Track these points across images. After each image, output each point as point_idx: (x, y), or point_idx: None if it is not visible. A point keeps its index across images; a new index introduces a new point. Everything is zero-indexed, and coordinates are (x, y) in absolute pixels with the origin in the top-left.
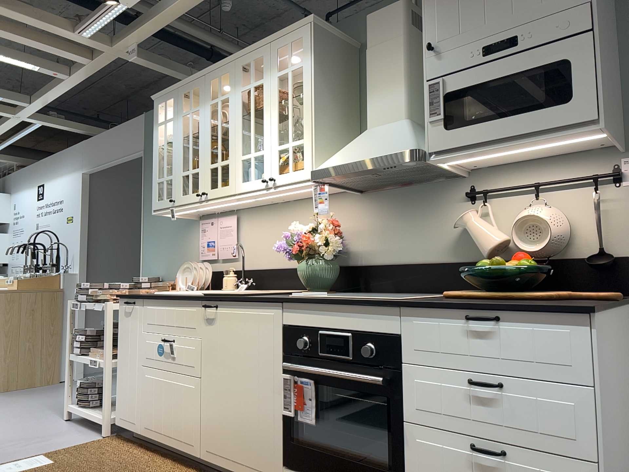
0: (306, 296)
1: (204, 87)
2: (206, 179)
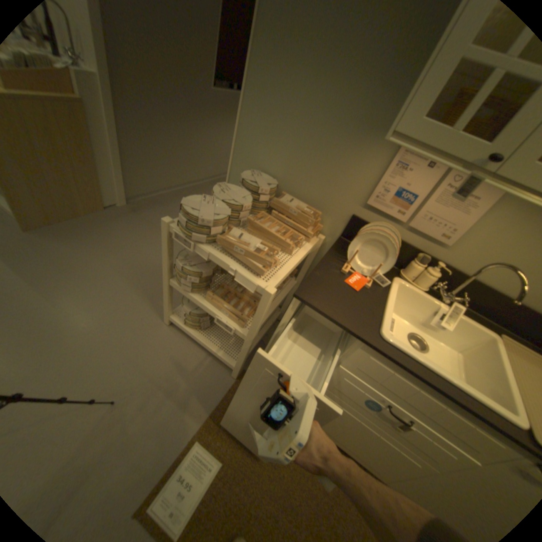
0: None
1: None
2: None
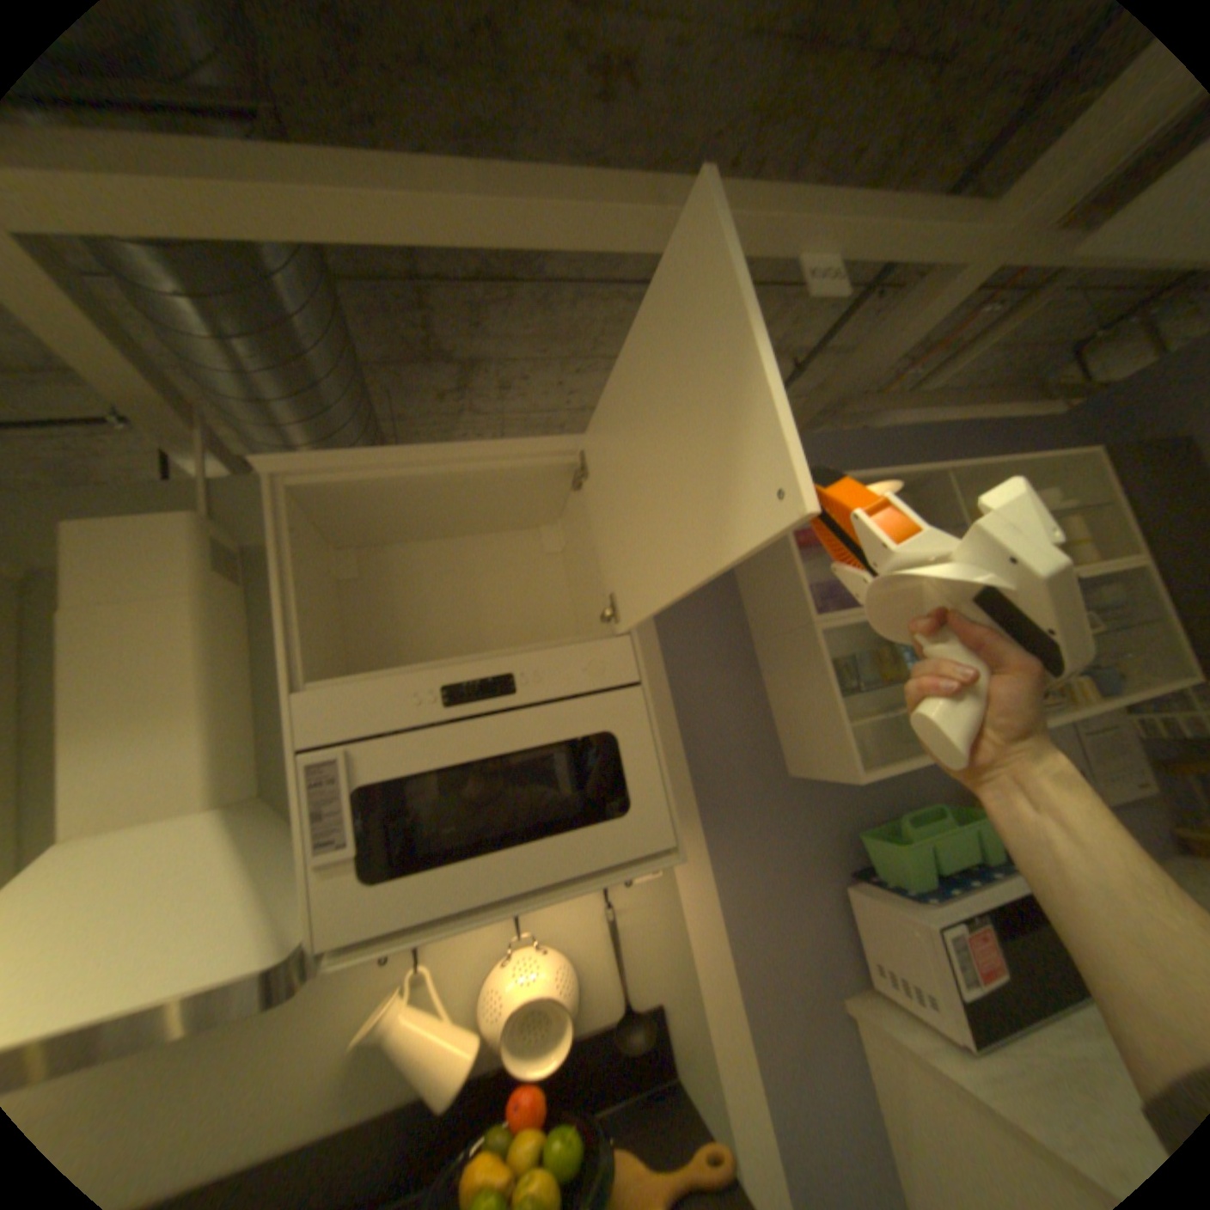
0: None
1: None
2: None
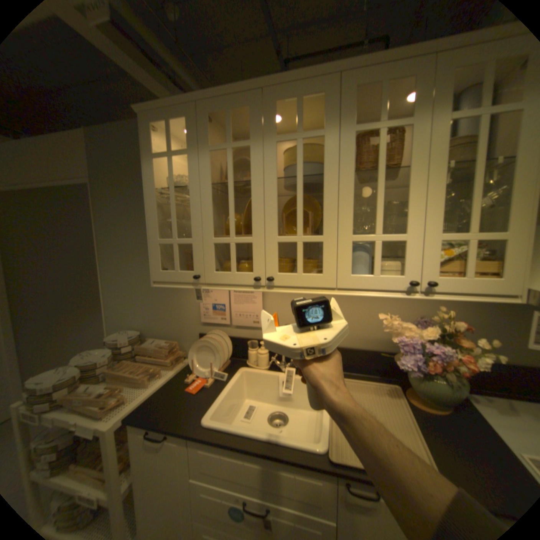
0: None
1: (261, 107)
2: (272, 257)
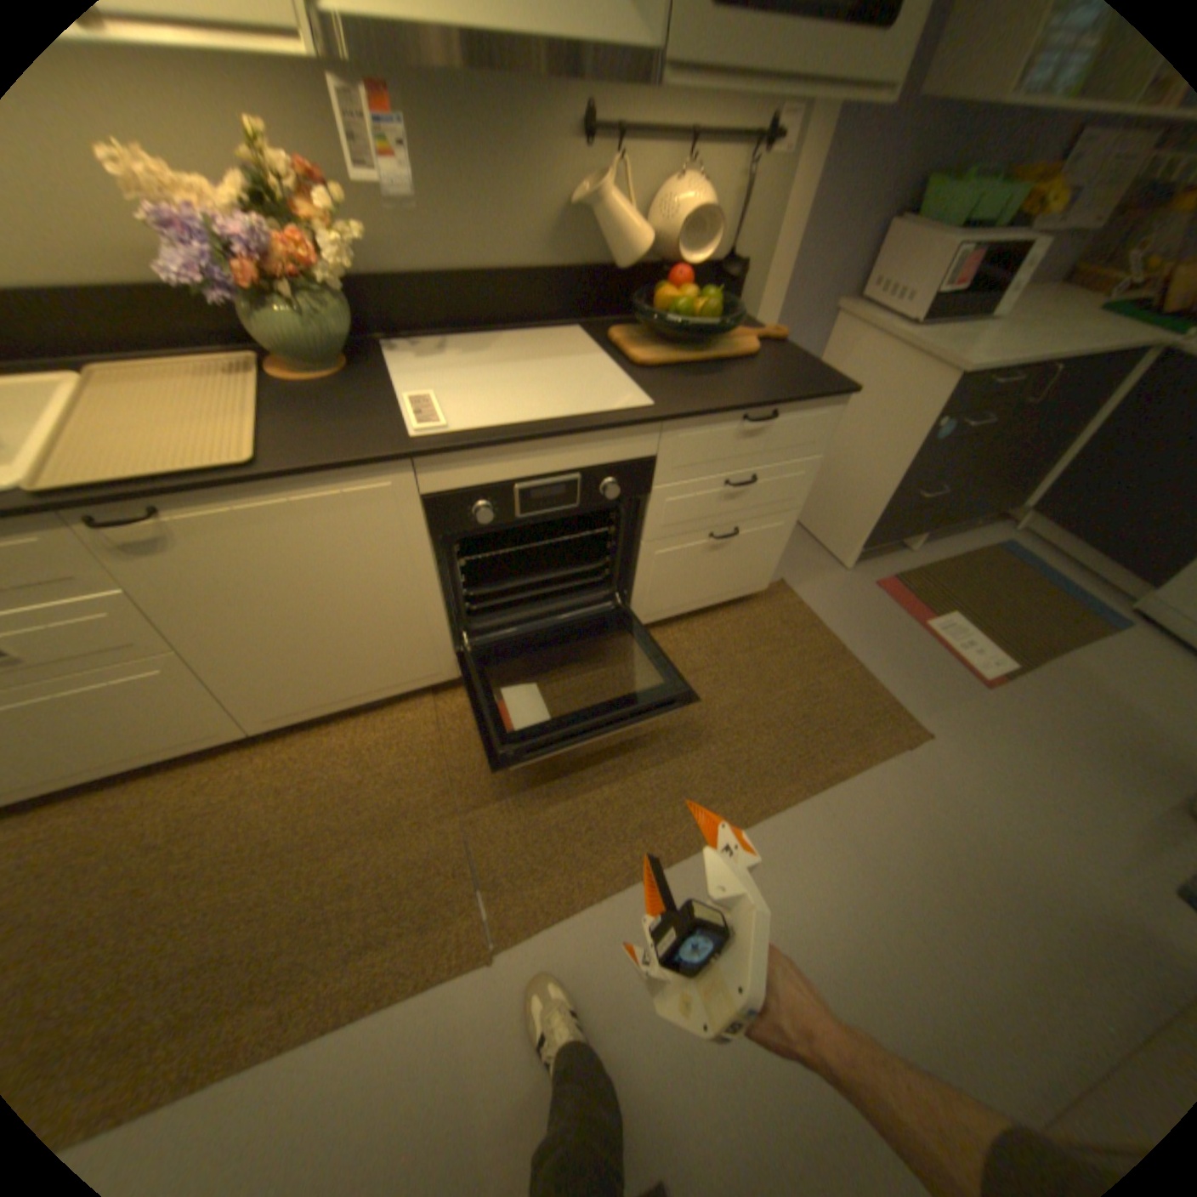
0: (454, 427)
1: None
2: None
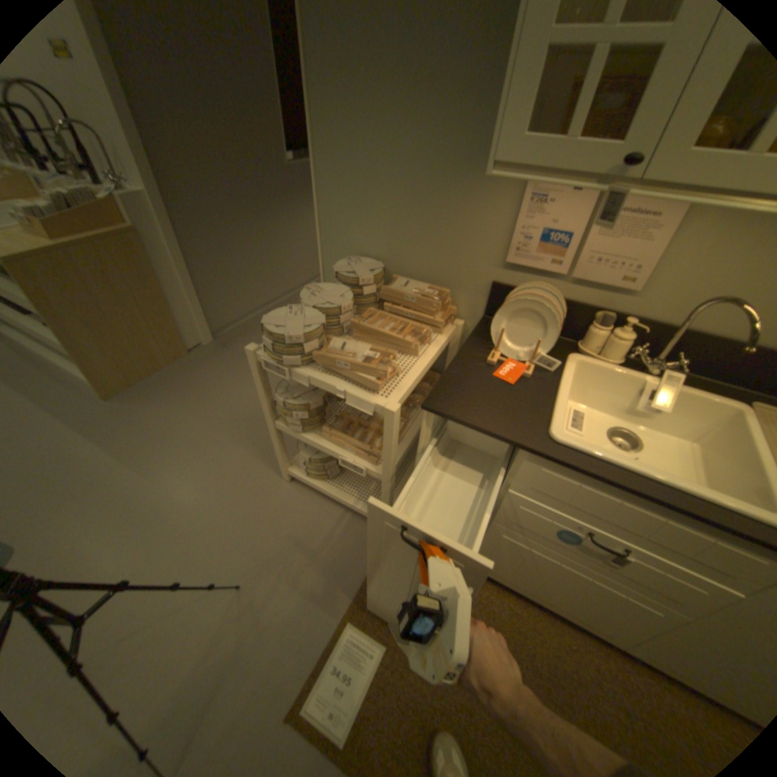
0: None
1: None
2: None
